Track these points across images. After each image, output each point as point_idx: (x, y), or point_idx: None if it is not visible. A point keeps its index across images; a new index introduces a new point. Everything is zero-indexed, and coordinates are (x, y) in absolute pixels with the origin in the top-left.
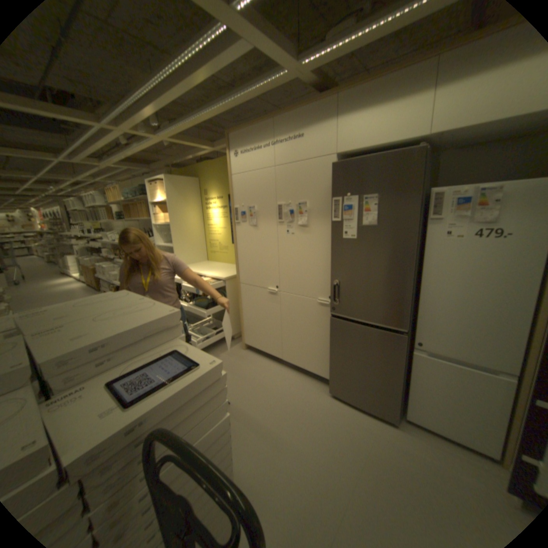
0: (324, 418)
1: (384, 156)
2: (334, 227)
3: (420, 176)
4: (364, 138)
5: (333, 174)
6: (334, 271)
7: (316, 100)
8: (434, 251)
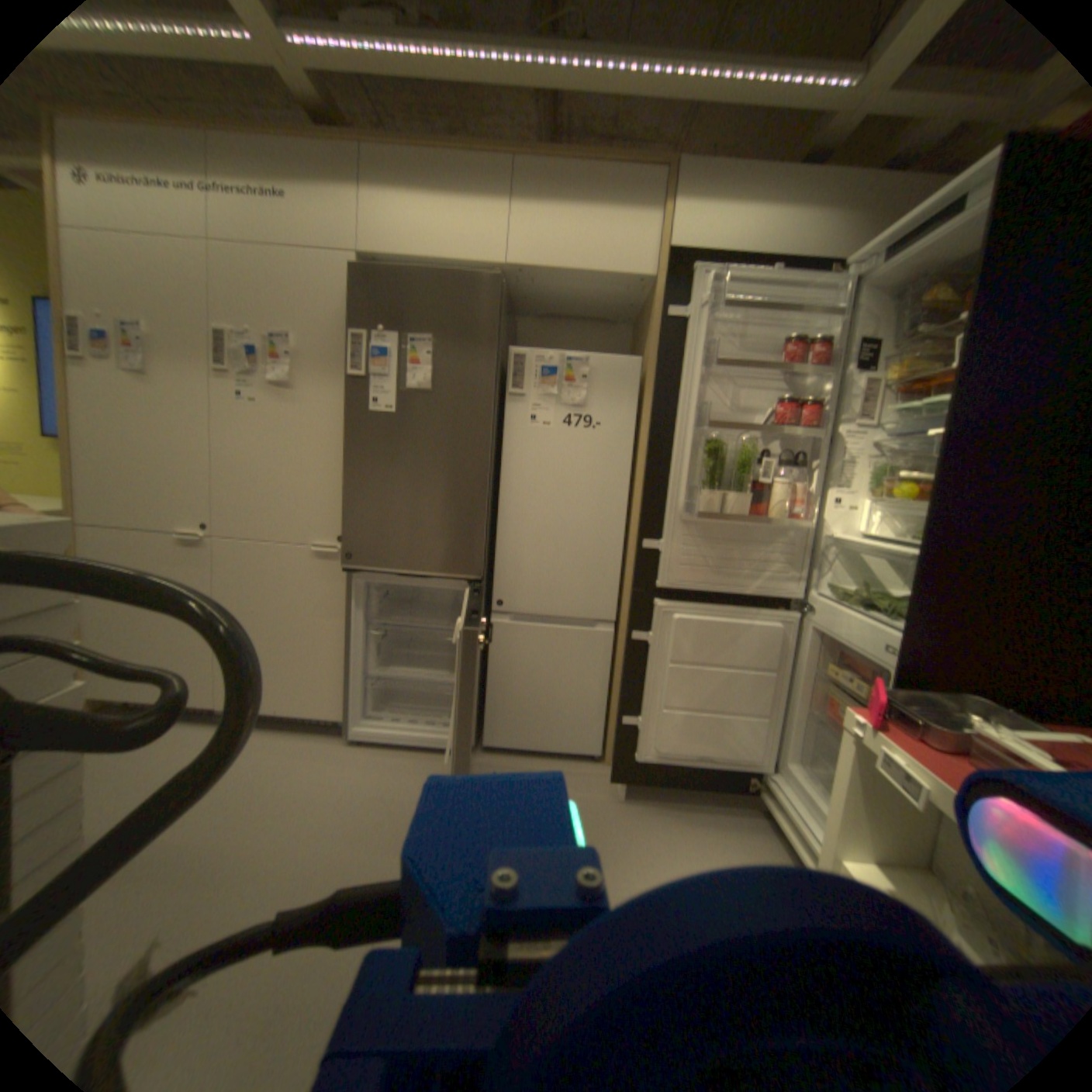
0: (329, 791)
1: (441, 274)
2: (352, 388)
3: (493, 318)
4: (407, 239)
5: (348, 288)
6: (350, 478)
7: (313, 137)
8: (514, 444)
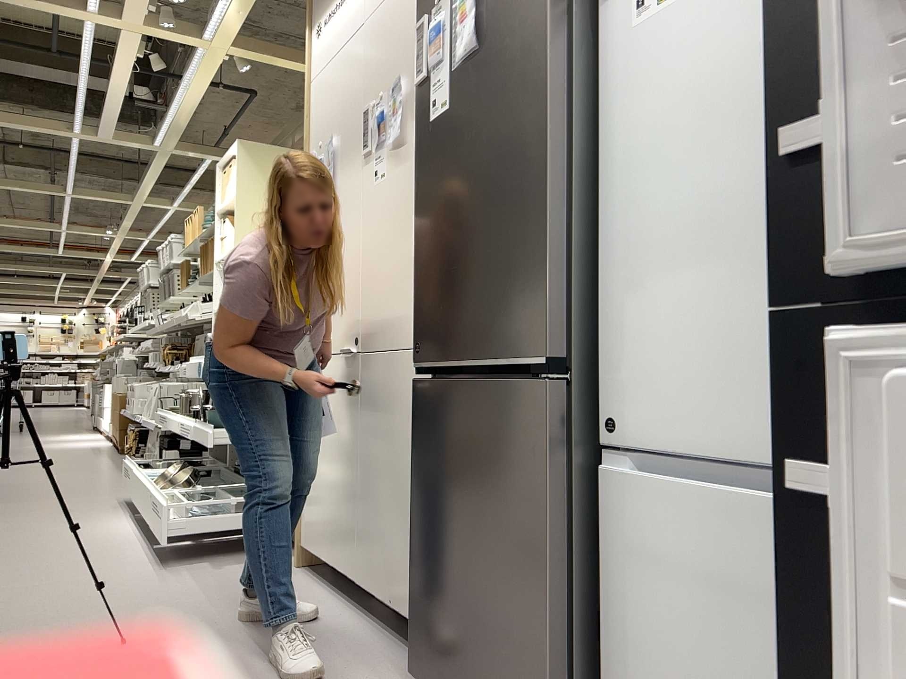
0: None
1: None
2: (420, 101)
3: None
4: None
5: None
6: (418, 229)
7: None
8: (619, 75)
